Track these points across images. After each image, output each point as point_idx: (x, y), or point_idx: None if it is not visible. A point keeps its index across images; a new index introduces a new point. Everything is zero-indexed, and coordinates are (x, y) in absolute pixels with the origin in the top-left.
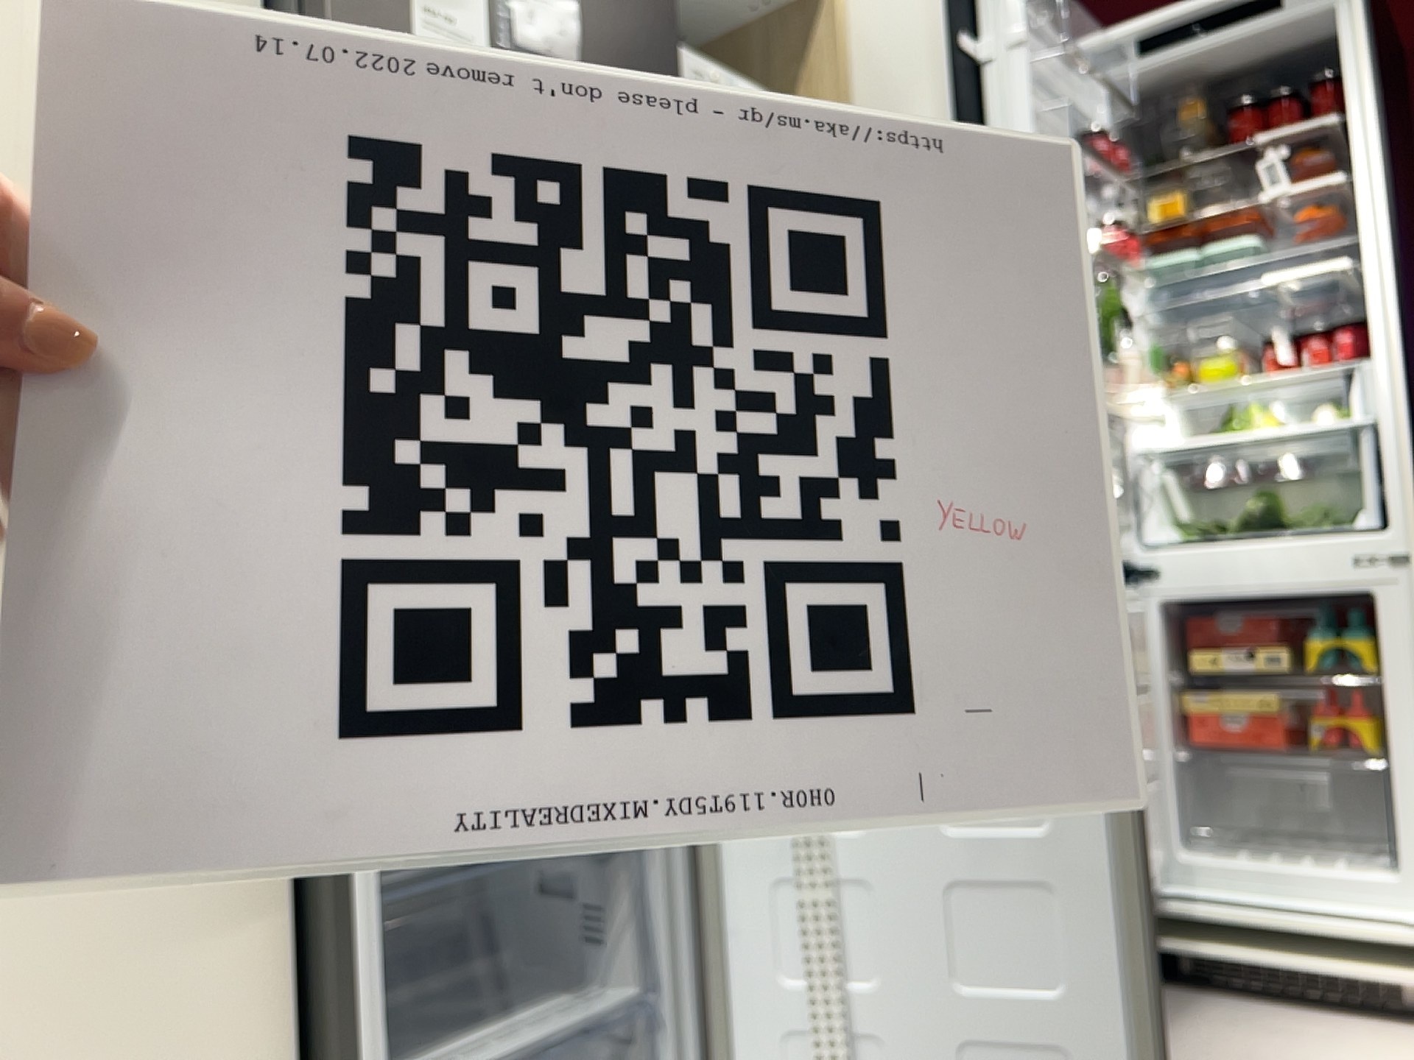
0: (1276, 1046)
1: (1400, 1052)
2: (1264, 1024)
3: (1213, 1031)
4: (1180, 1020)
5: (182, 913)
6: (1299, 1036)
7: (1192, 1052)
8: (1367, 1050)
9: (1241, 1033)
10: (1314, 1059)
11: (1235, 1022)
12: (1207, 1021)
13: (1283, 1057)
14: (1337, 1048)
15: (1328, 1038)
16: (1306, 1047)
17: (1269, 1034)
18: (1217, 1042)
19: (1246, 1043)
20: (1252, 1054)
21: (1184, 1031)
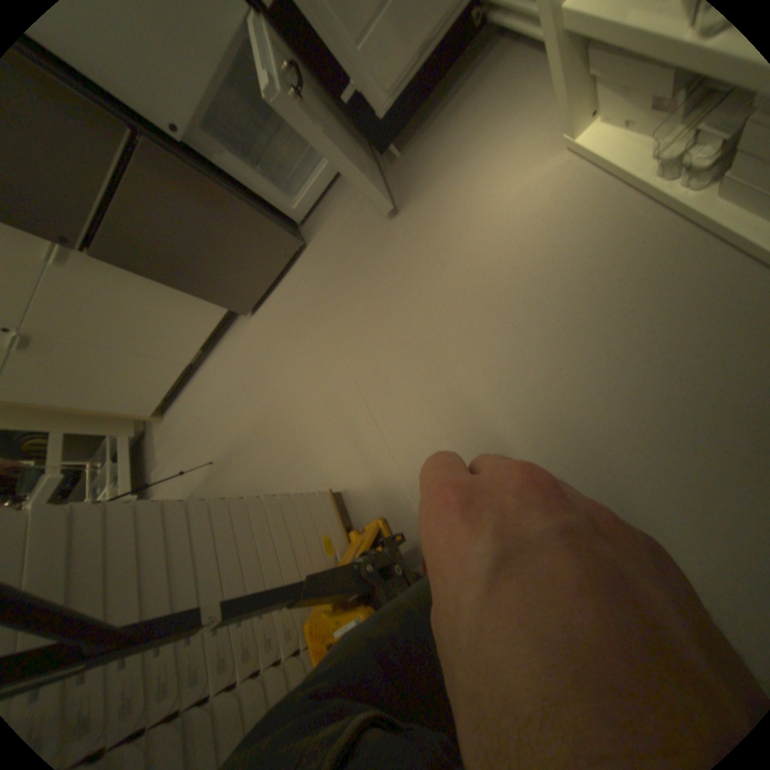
0: (498, 103)
1: (548, 99)
2: (511, 77)
3: (482, 92)
4: (478, 81)
5: (129, 282)
6: (516, 89)
7: (460, 118)
8: (534, 100)
9: (493, 91)
10: (503, 115)
11: (499, 78)
12: (489, 80)
13: (491, 116)
14: (521, 101)
15: (528, 87)
16: (509, 102)
17: (504, 90)
18: (476, 105)
19: (487, 104)
20: (481, 117)
21: (472, 94)
